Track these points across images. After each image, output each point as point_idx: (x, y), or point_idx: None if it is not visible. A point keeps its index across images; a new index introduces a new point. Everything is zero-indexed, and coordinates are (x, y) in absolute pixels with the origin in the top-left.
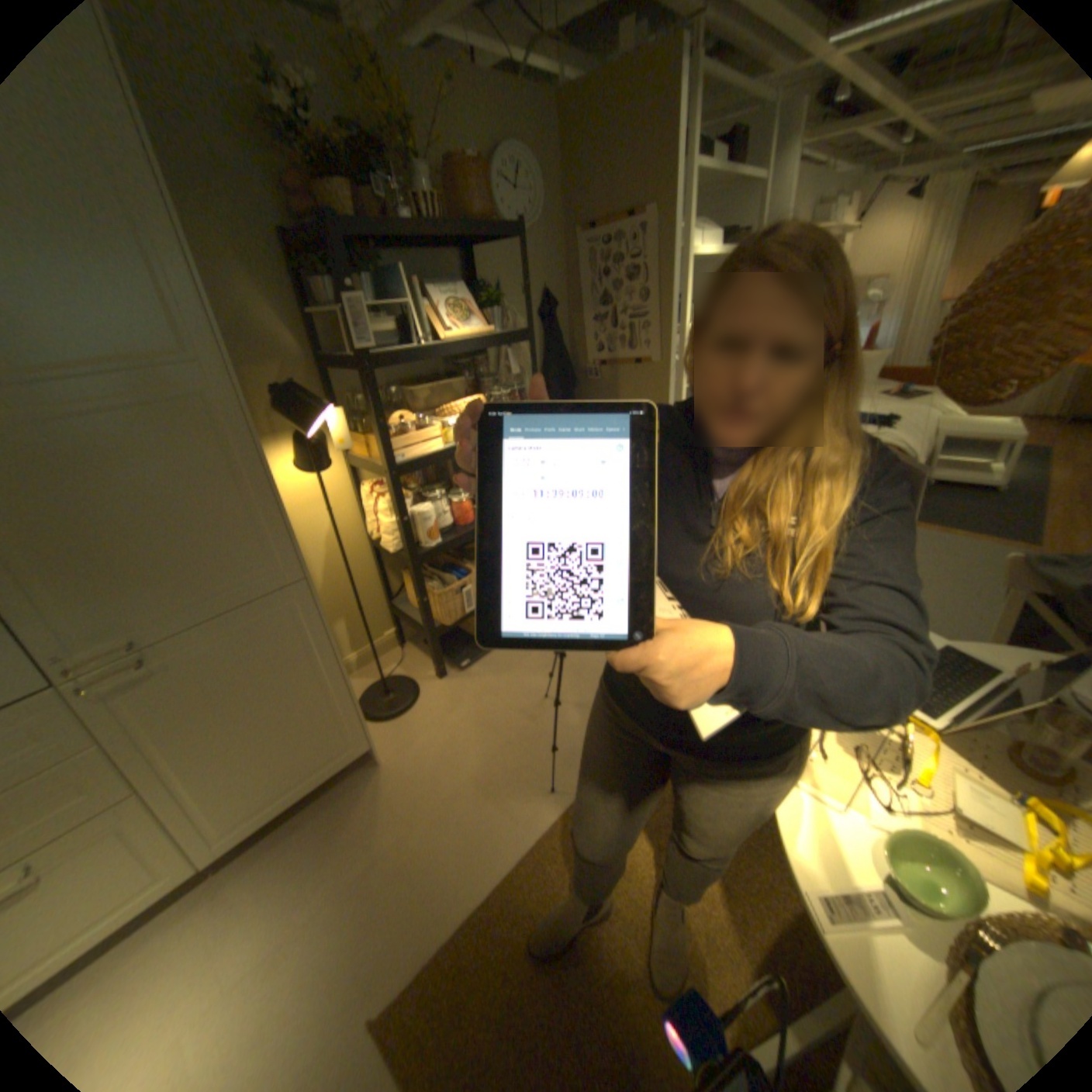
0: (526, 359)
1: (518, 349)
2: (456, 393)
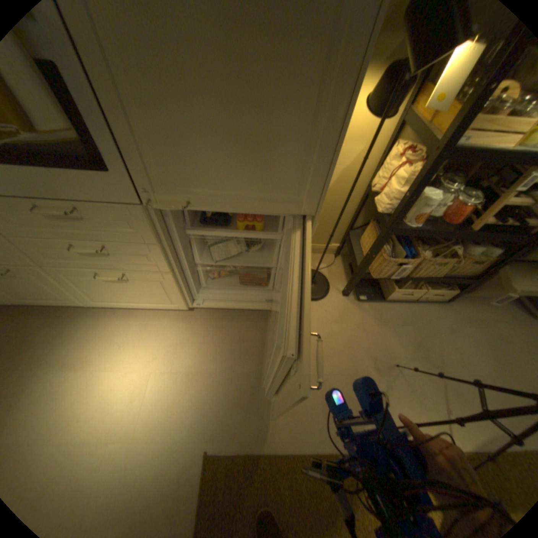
0: None
1: None
2: None
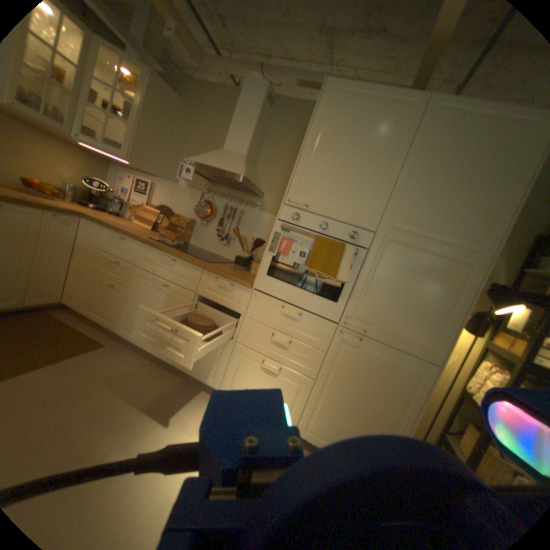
0: None
1: None
2: None
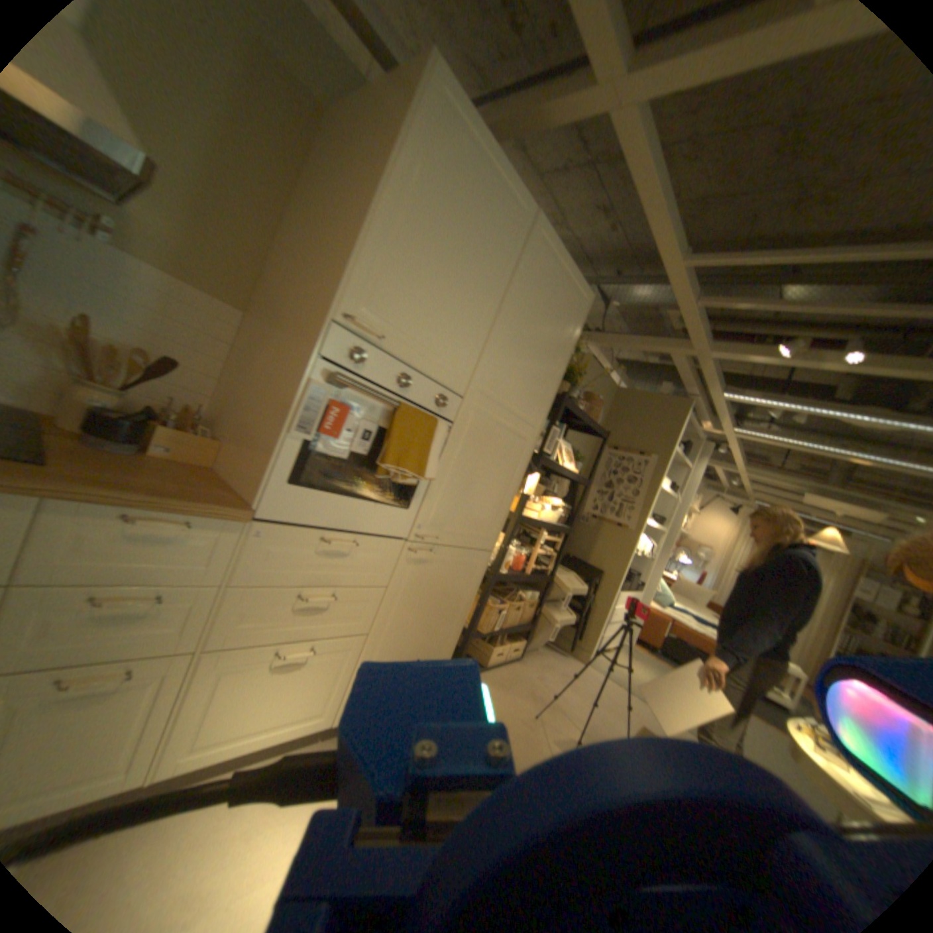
0: (561, 495)
1: (561, 488)
2: (538, 494)
